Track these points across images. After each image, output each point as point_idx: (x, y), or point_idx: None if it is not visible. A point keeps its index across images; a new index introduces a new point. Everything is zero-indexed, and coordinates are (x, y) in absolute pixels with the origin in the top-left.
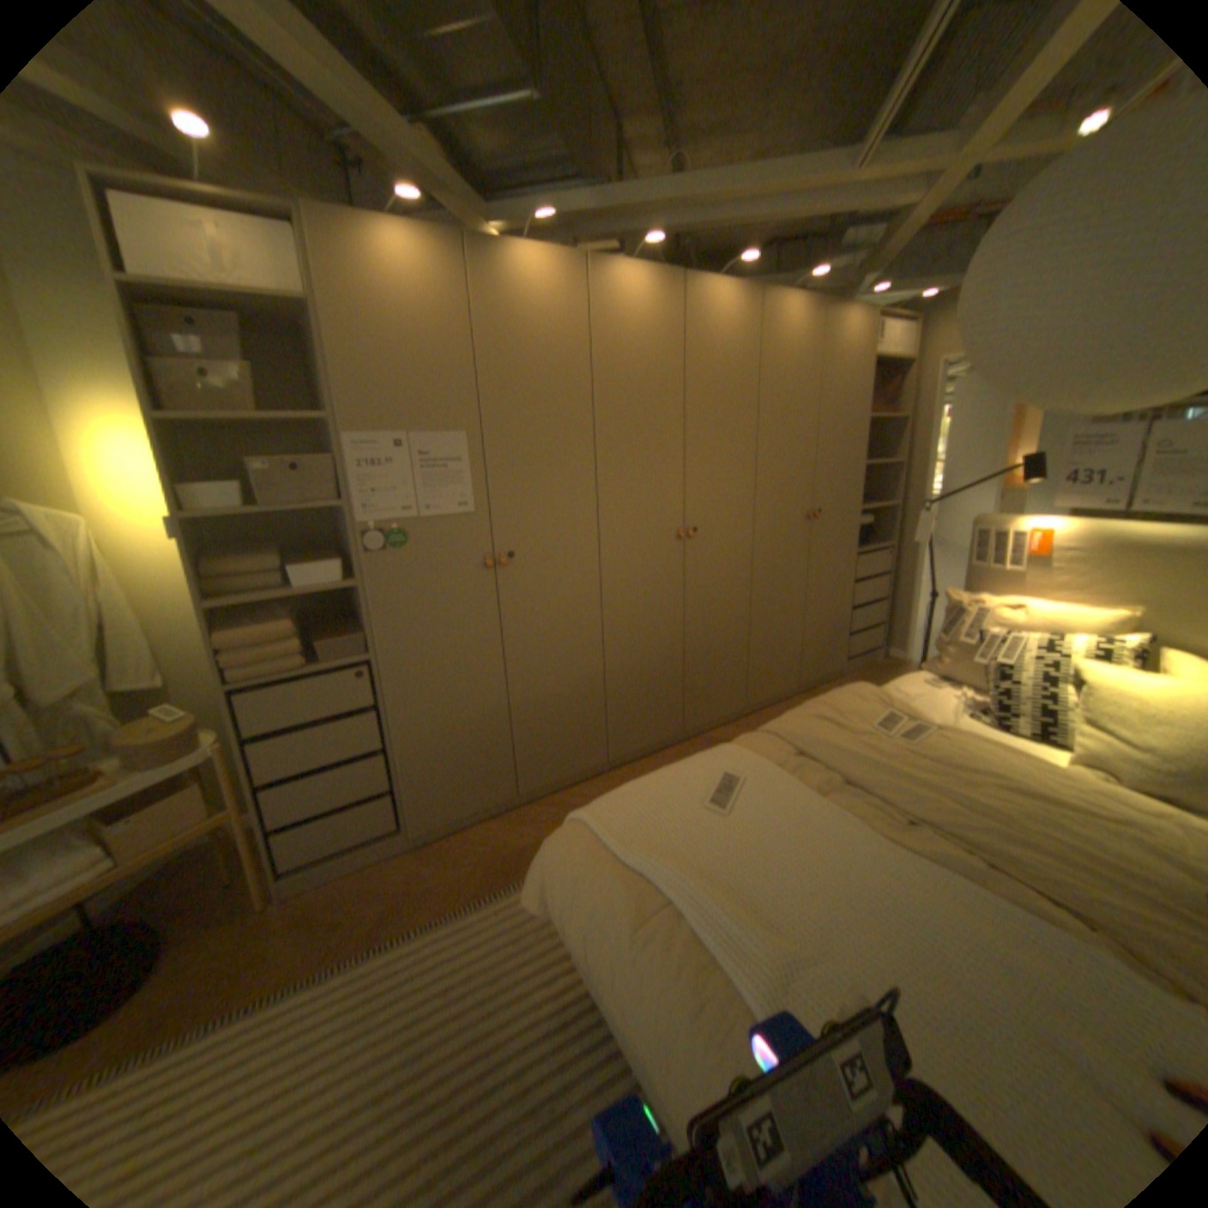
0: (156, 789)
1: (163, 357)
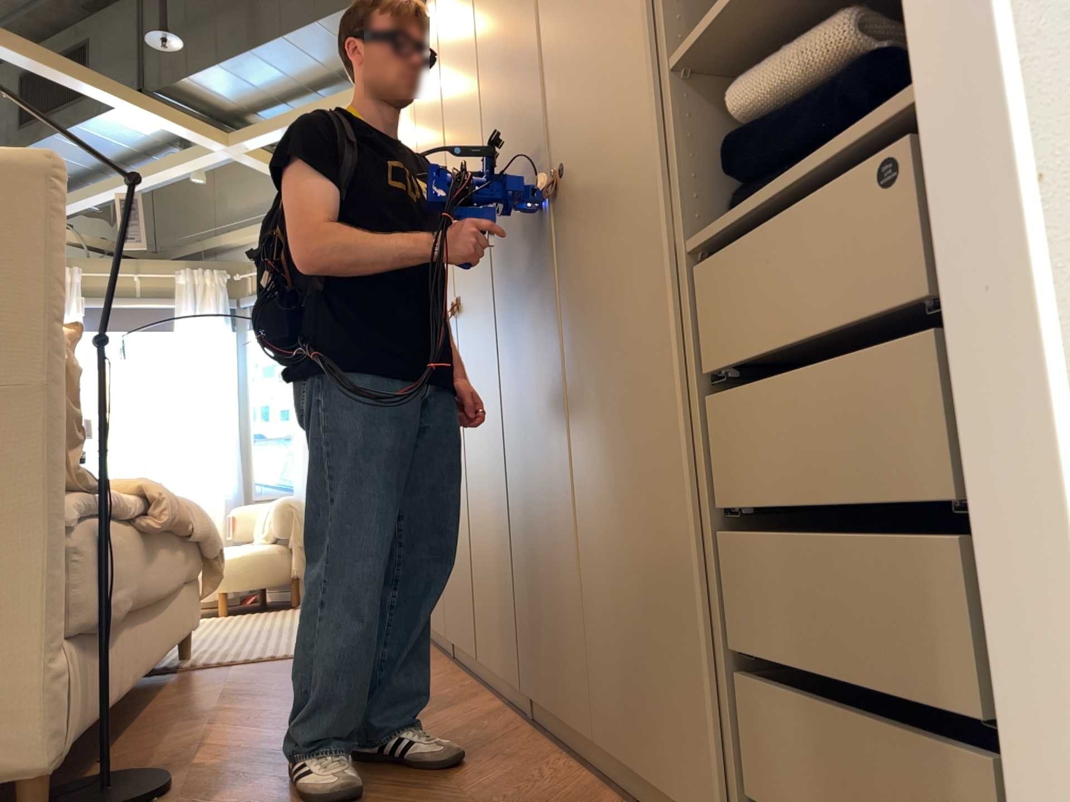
0: None
1: None
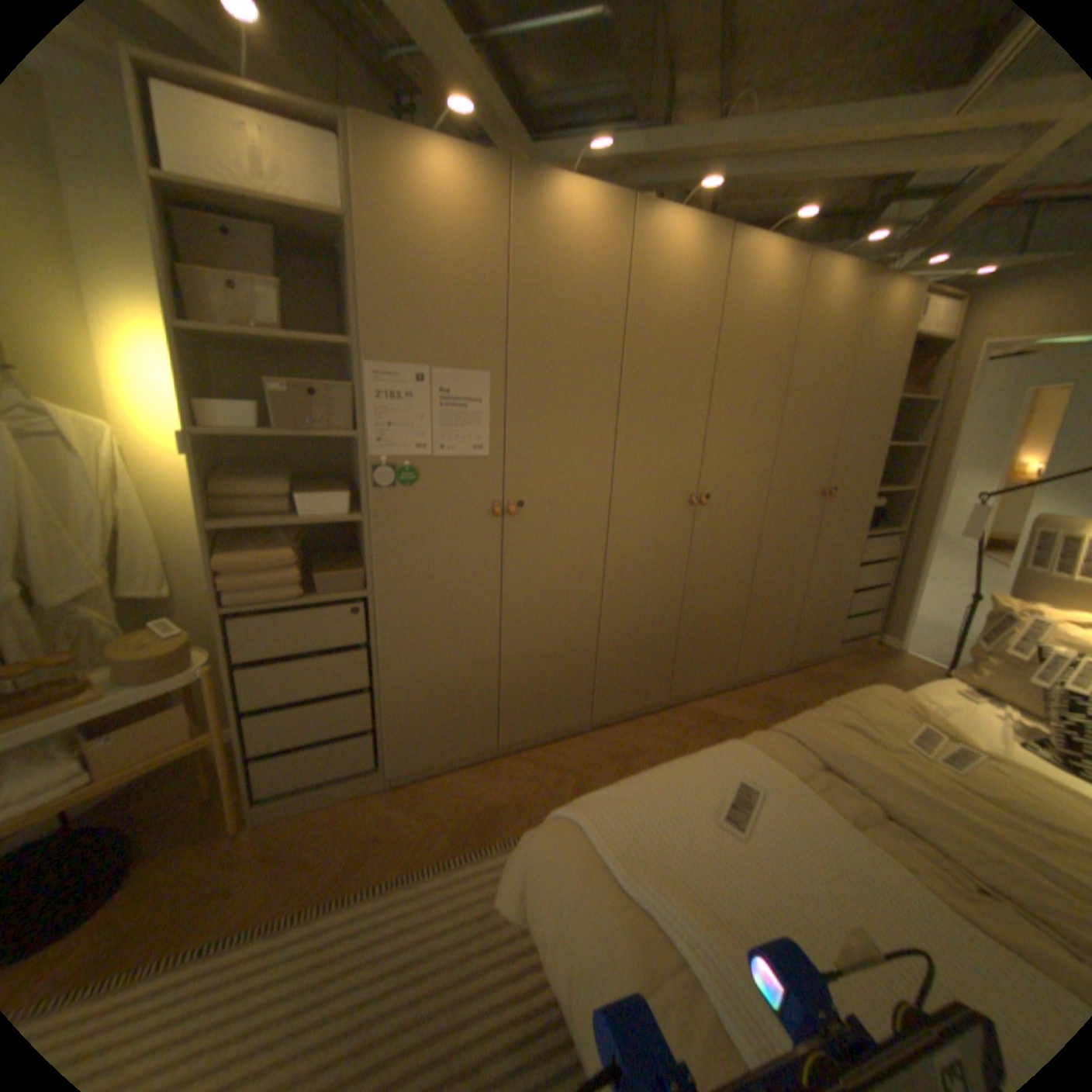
0: (145, 704)
1: (193, 266)
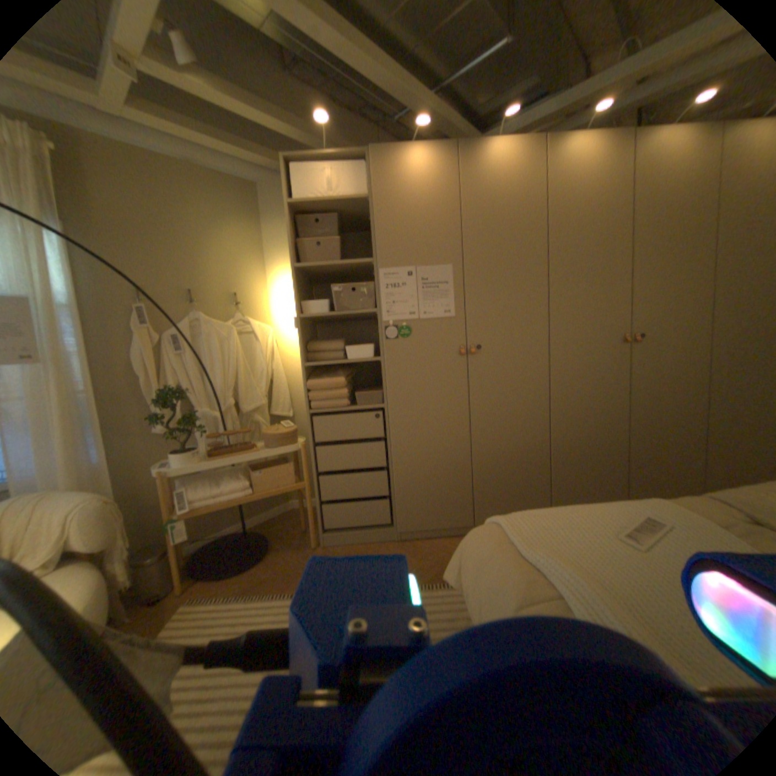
0: (276, 460)
1: (303, 238)
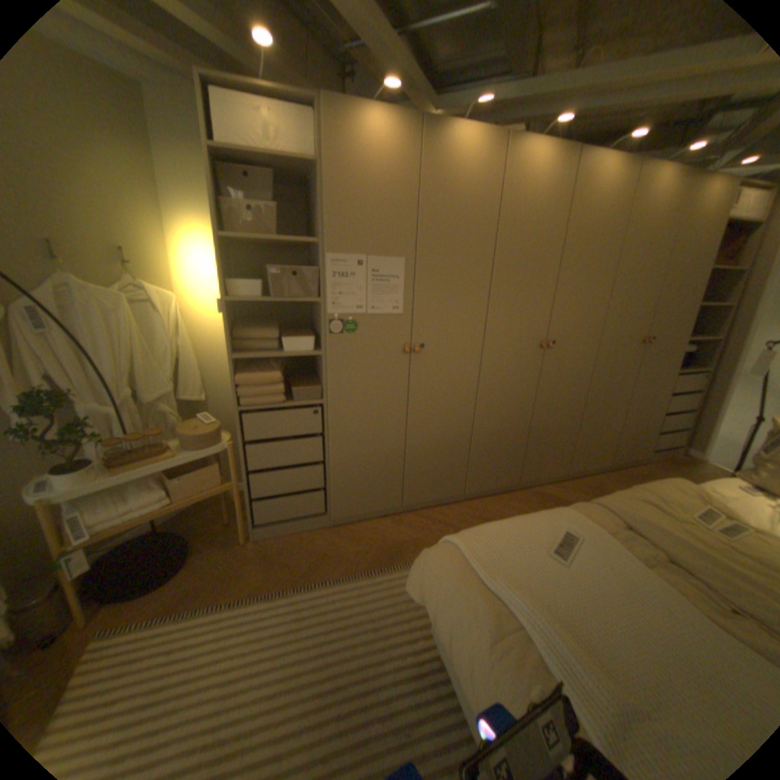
0: (196, 461)
1: (228, 197)
